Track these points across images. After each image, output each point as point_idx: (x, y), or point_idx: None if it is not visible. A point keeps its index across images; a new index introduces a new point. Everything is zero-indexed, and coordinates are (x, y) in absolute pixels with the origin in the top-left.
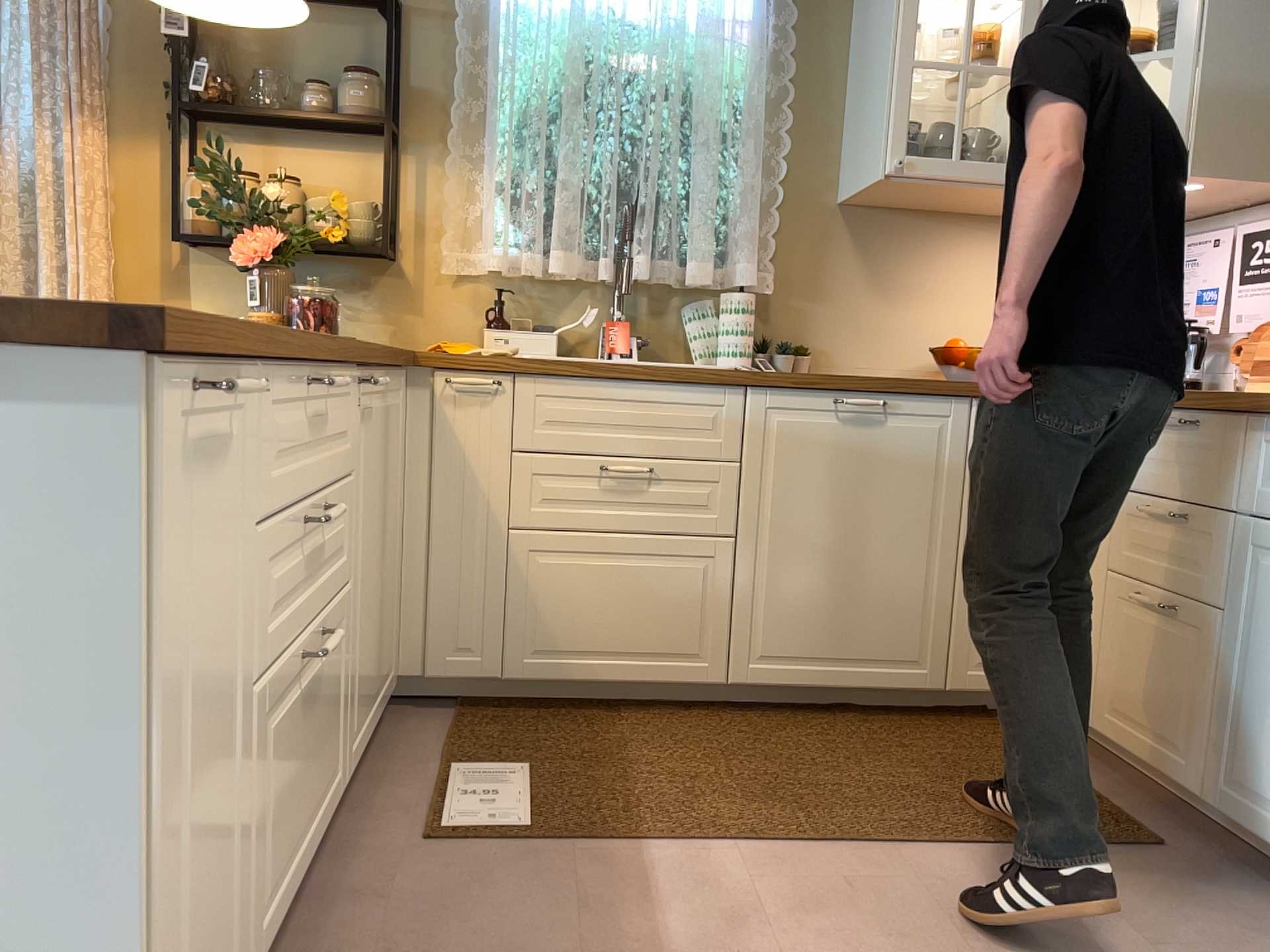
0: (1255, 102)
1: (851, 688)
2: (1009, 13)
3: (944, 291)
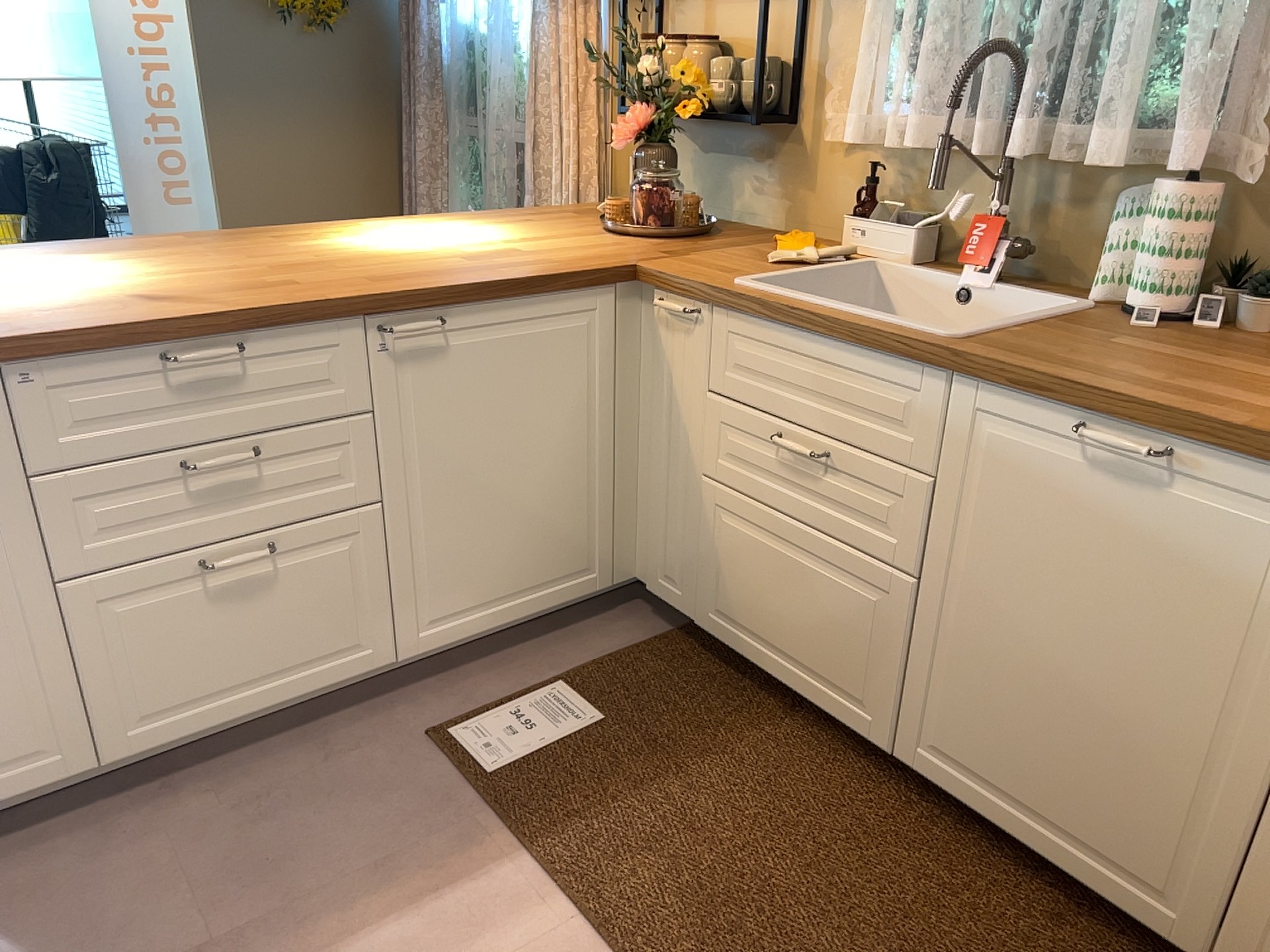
0: None
1: (1047, 859)
2: None
3: None
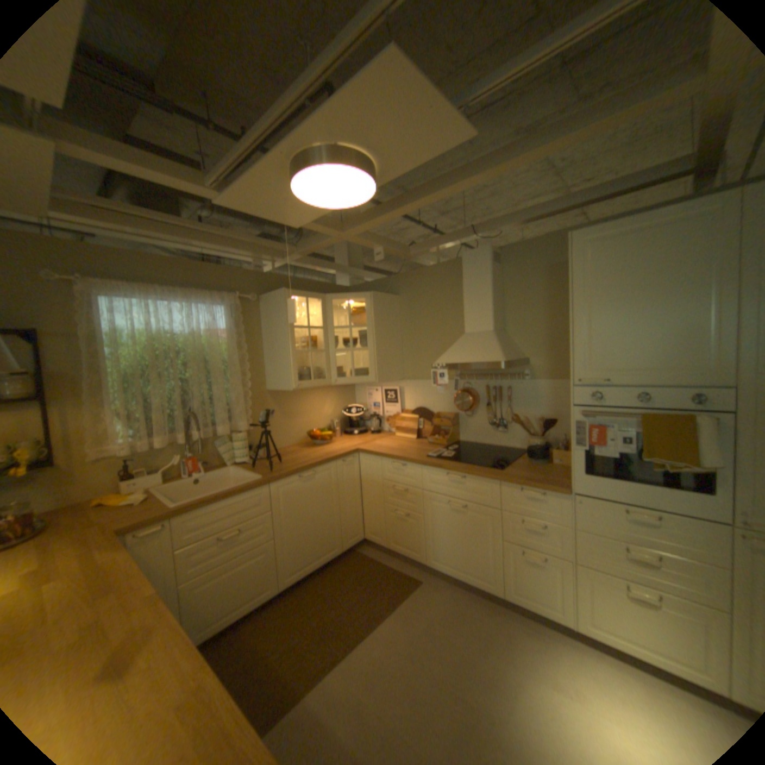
0: (387, 361)
1: (318, 569)
2: (314, 328)
3: (304, 413)
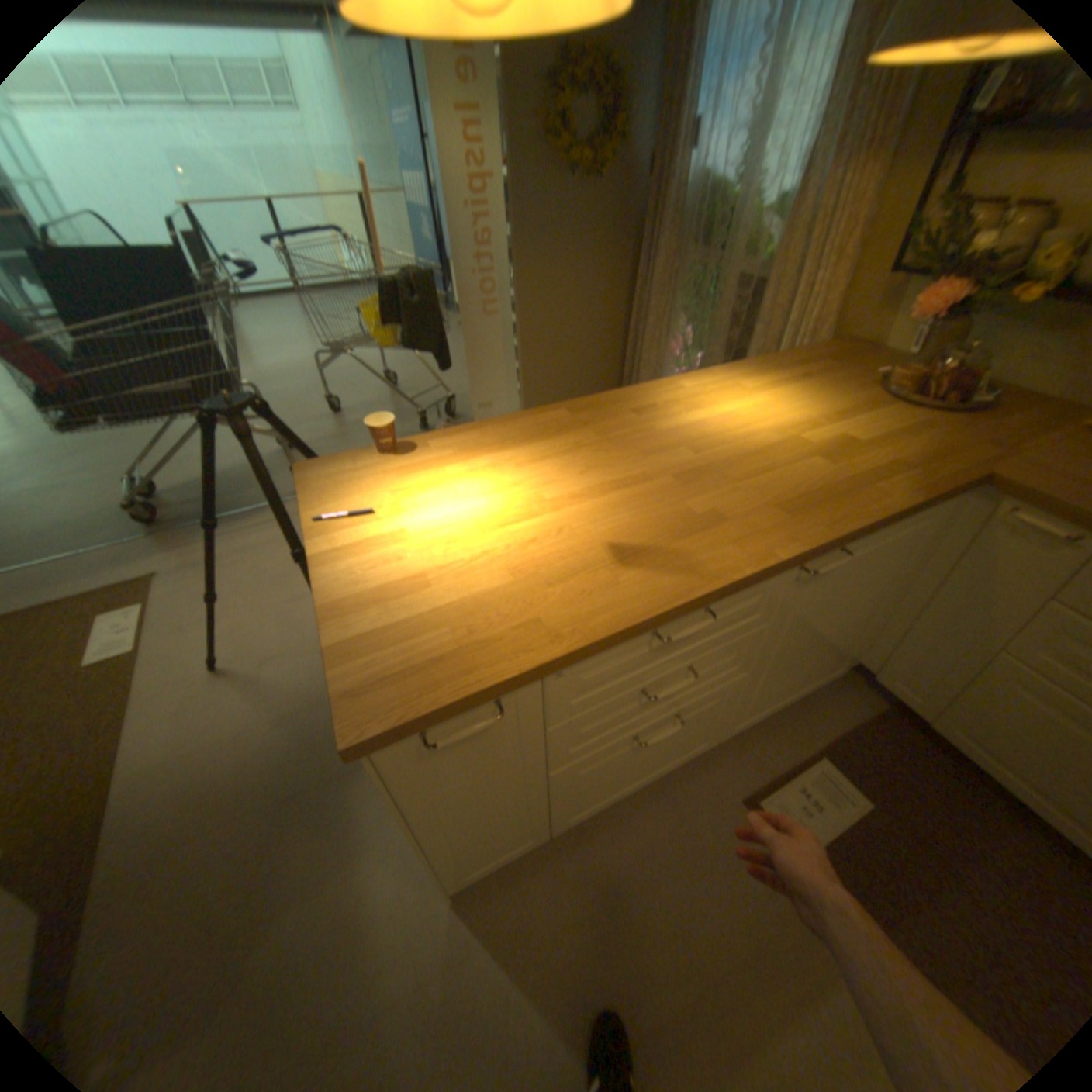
0: None
1: None
2: None
3: None
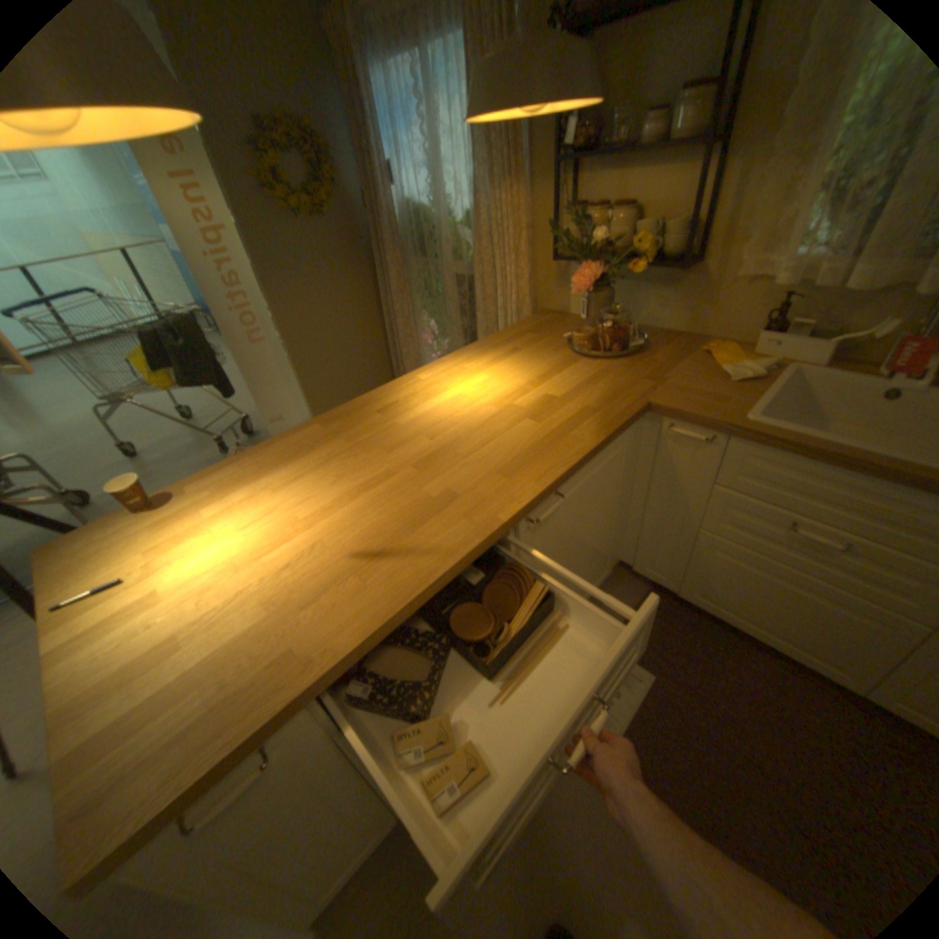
0: None
1: None
2: None
3: None
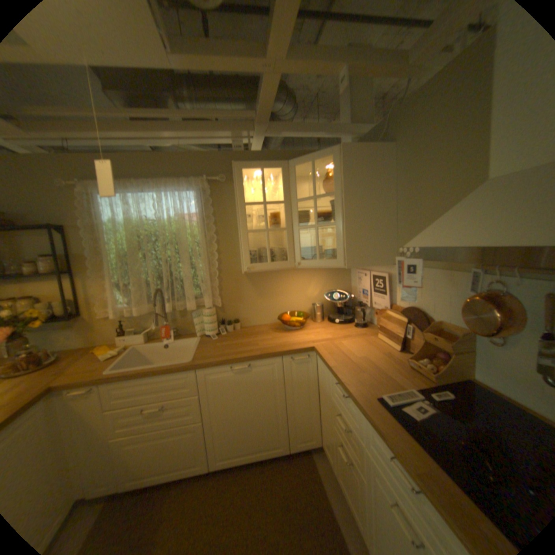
0: (366, 239)
1: (255, 462)
2: (284, 203)
3: (283, 292)
